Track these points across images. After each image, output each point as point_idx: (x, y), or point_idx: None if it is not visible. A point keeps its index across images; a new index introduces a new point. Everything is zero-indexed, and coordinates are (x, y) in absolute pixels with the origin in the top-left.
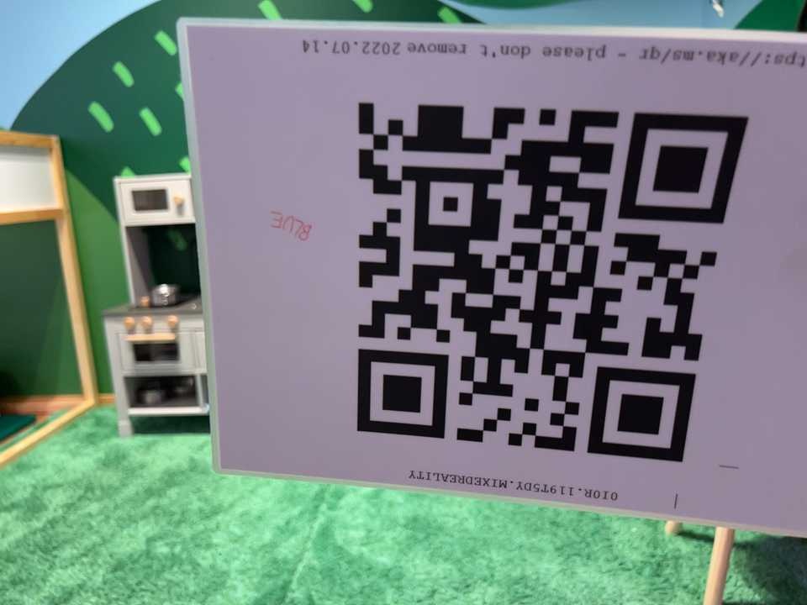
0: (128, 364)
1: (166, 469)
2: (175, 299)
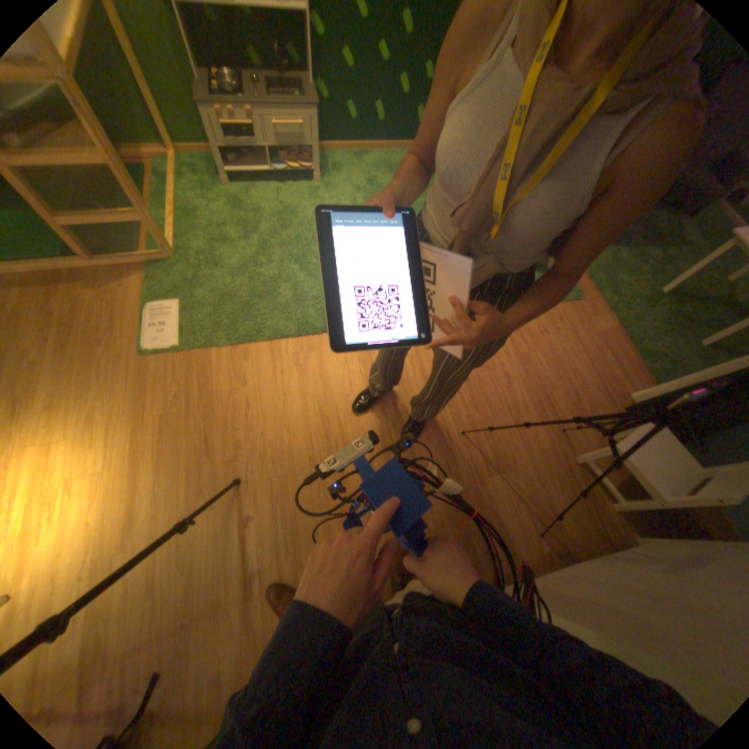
0: (215, 137)
1: (270, 210)
2: (232, 83)
